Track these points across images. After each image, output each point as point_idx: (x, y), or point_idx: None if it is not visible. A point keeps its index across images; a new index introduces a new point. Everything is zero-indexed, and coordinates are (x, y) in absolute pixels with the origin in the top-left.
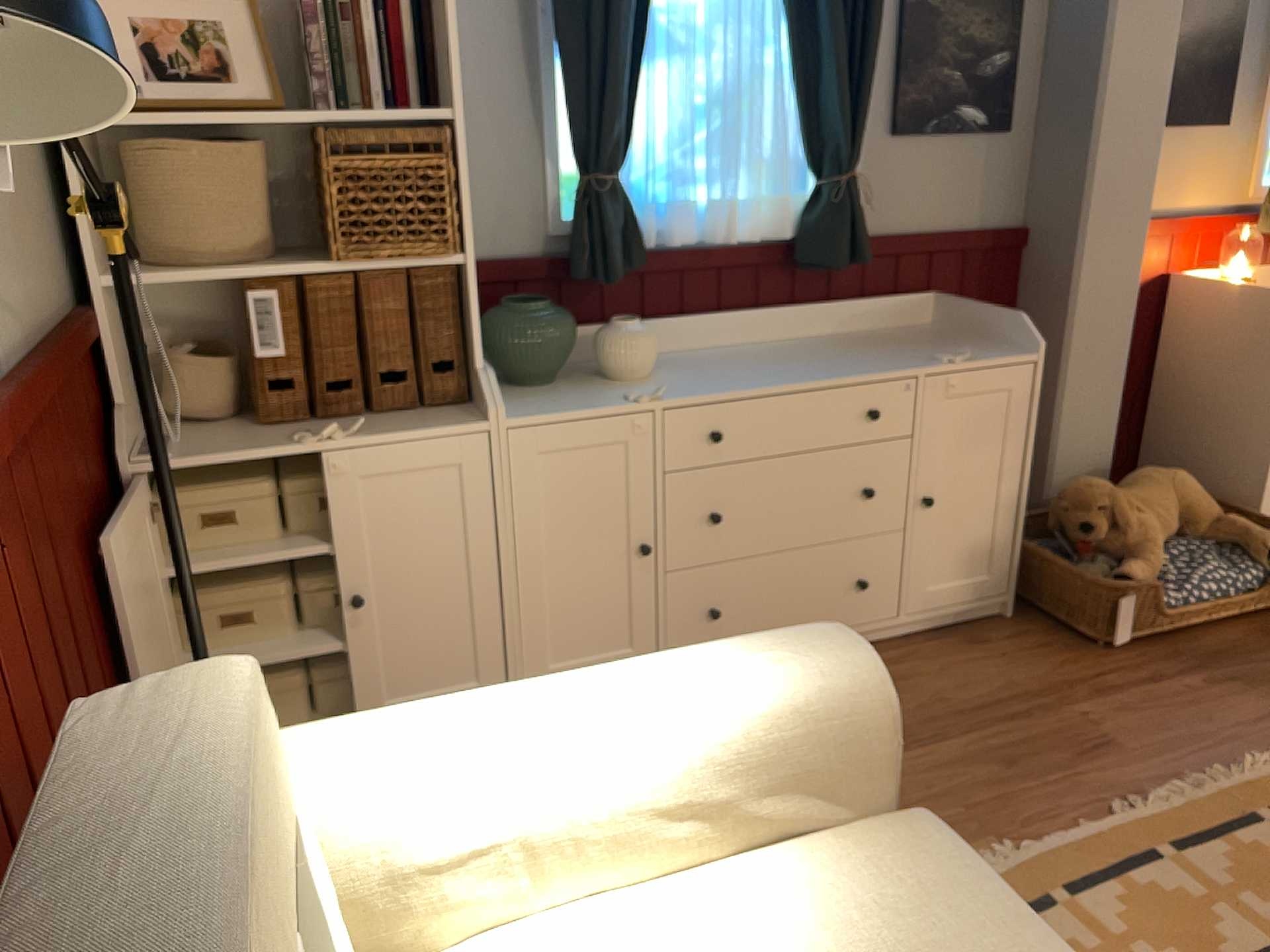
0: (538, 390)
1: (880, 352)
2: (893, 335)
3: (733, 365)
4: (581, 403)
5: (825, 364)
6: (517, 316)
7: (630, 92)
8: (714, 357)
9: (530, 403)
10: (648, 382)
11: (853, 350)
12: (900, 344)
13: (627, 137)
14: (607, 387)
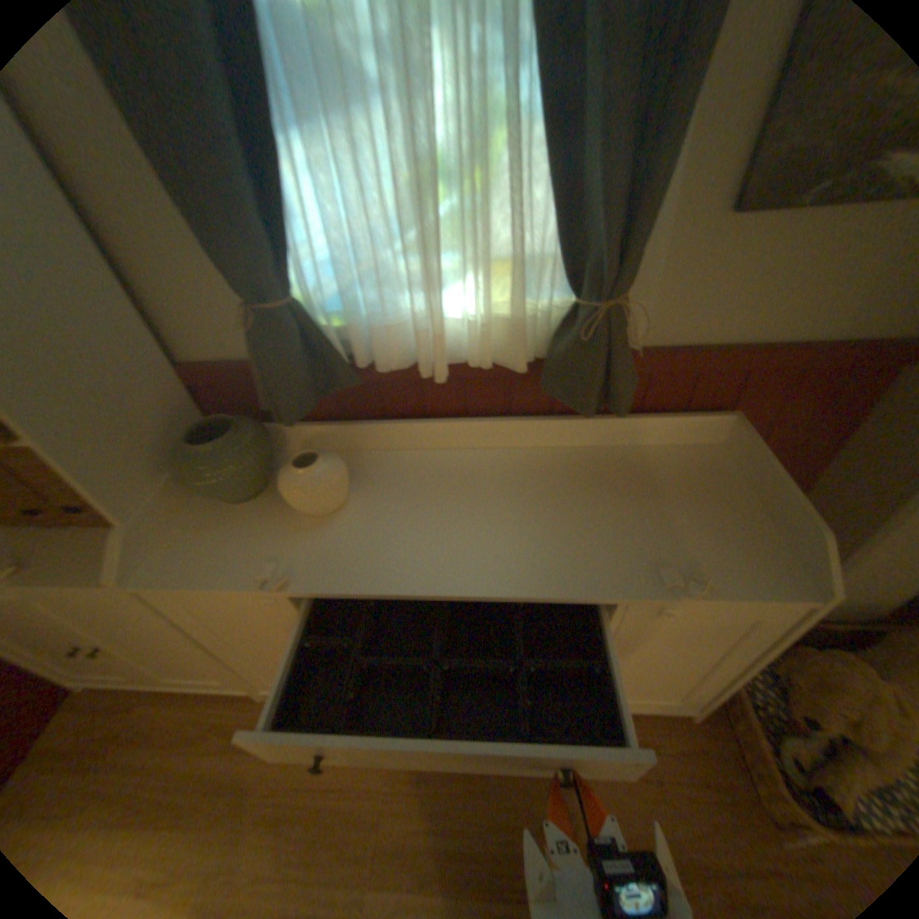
0: (225, 514)
1: (608, 517)
2: (654, 467)
3: (429, 506)
4: (216, 568)
5: (519, 539)
6: (180, 458)
7: (263, 178)
8: (432, 476)
9: (184, 549)
10: (320, 527)
11: (580, 501)
12: (647, 498)
13: (281, 246)
14: (278, 527)
